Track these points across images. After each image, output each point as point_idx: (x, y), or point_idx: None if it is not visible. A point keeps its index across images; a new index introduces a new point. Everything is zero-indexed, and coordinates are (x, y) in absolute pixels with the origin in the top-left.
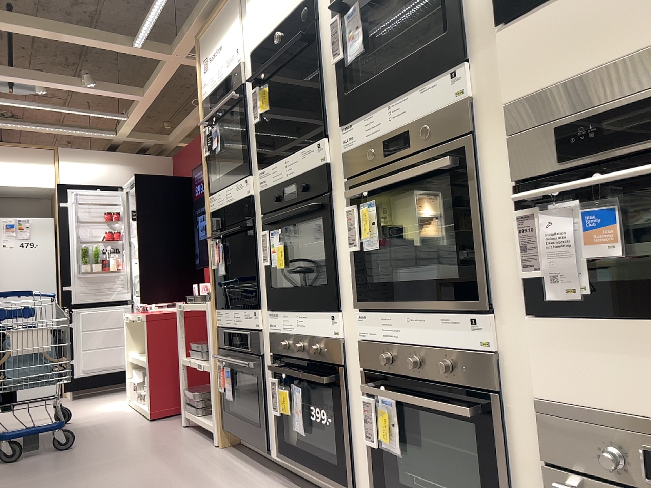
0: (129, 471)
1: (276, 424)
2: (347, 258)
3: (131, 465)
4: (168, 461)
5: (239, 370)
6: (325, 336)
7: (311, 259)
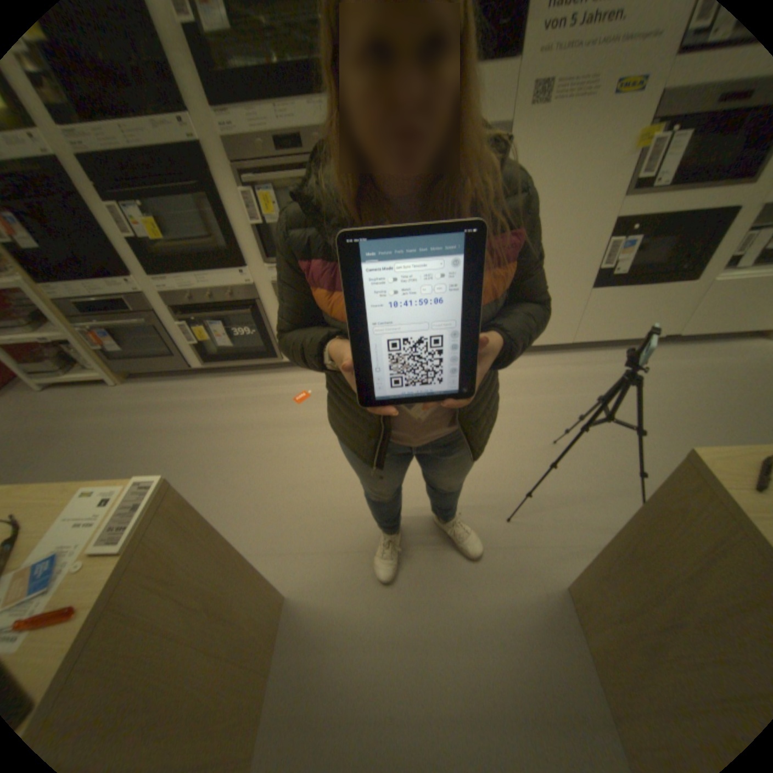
0: (69, 441)
1: (190, 351)
2: (244, 230)
3: (59, 438)
4: (92, 417)
5: (118, 330)
6: (235, 286)
7: (171, 224)
